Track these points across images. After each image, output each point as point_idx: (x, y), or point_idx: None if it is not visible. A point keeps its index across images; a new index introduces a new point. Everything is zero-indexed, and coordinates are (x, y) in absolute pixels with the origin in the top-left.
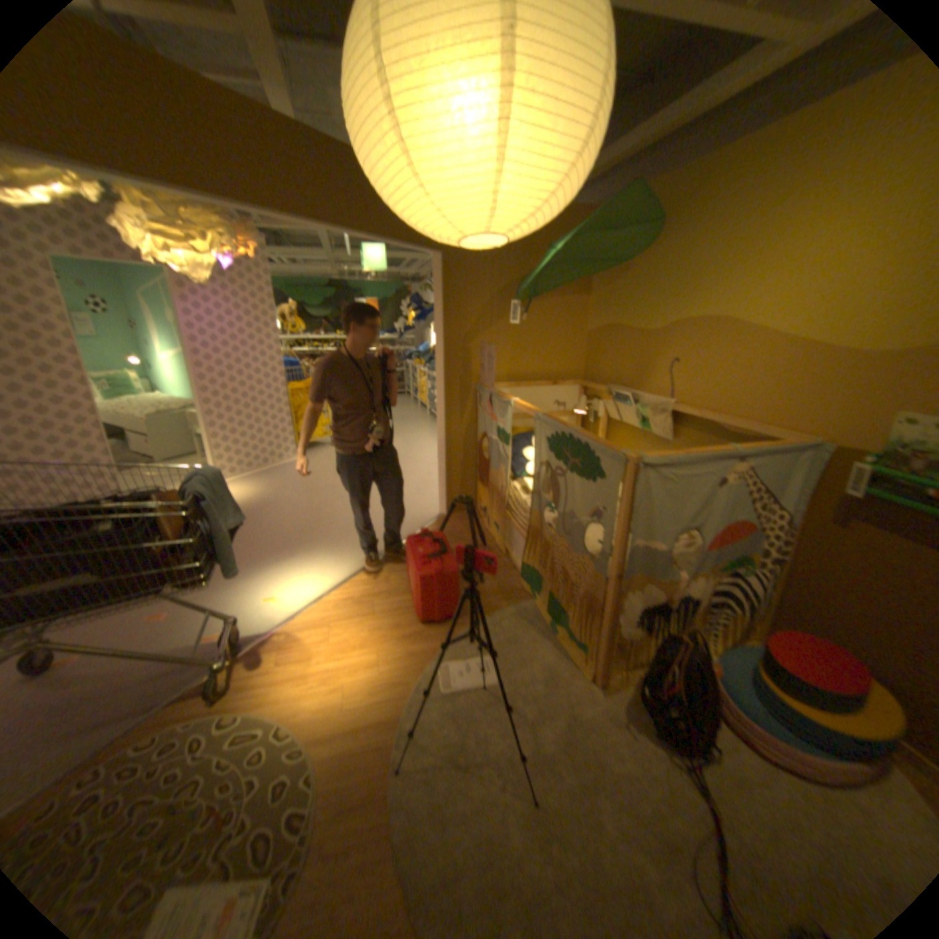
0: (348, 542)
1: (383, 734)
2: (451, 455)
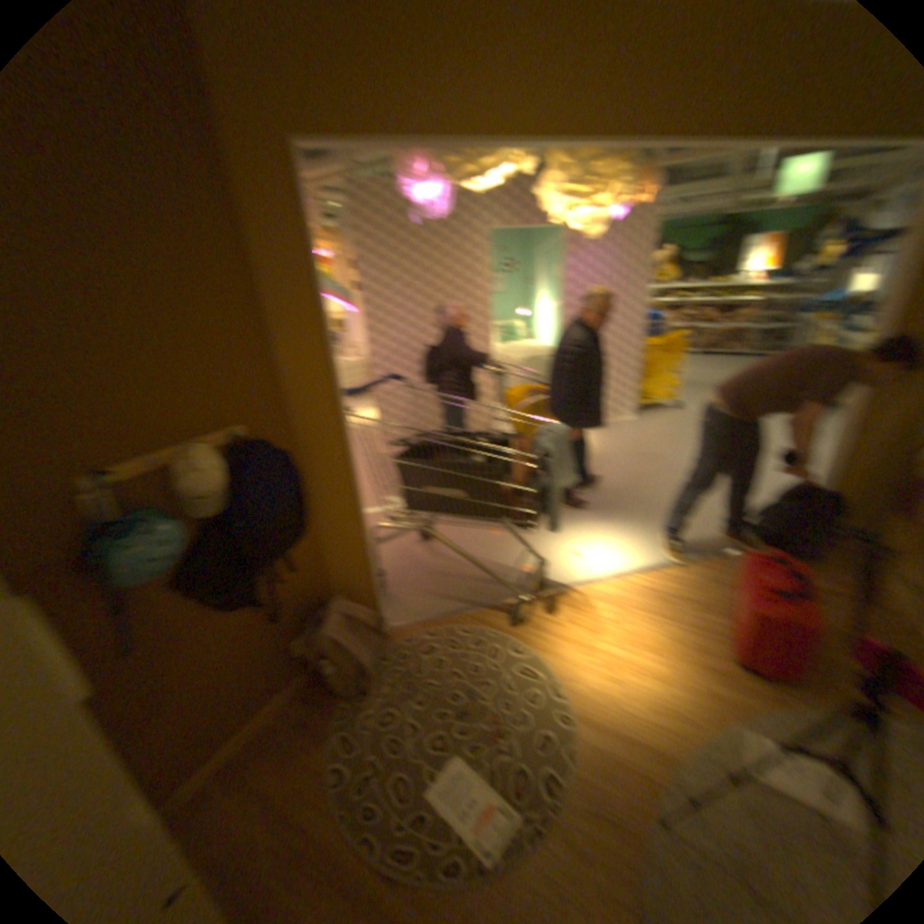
0: (666, 526)
1: (656, 767)
2: (853, 460)
